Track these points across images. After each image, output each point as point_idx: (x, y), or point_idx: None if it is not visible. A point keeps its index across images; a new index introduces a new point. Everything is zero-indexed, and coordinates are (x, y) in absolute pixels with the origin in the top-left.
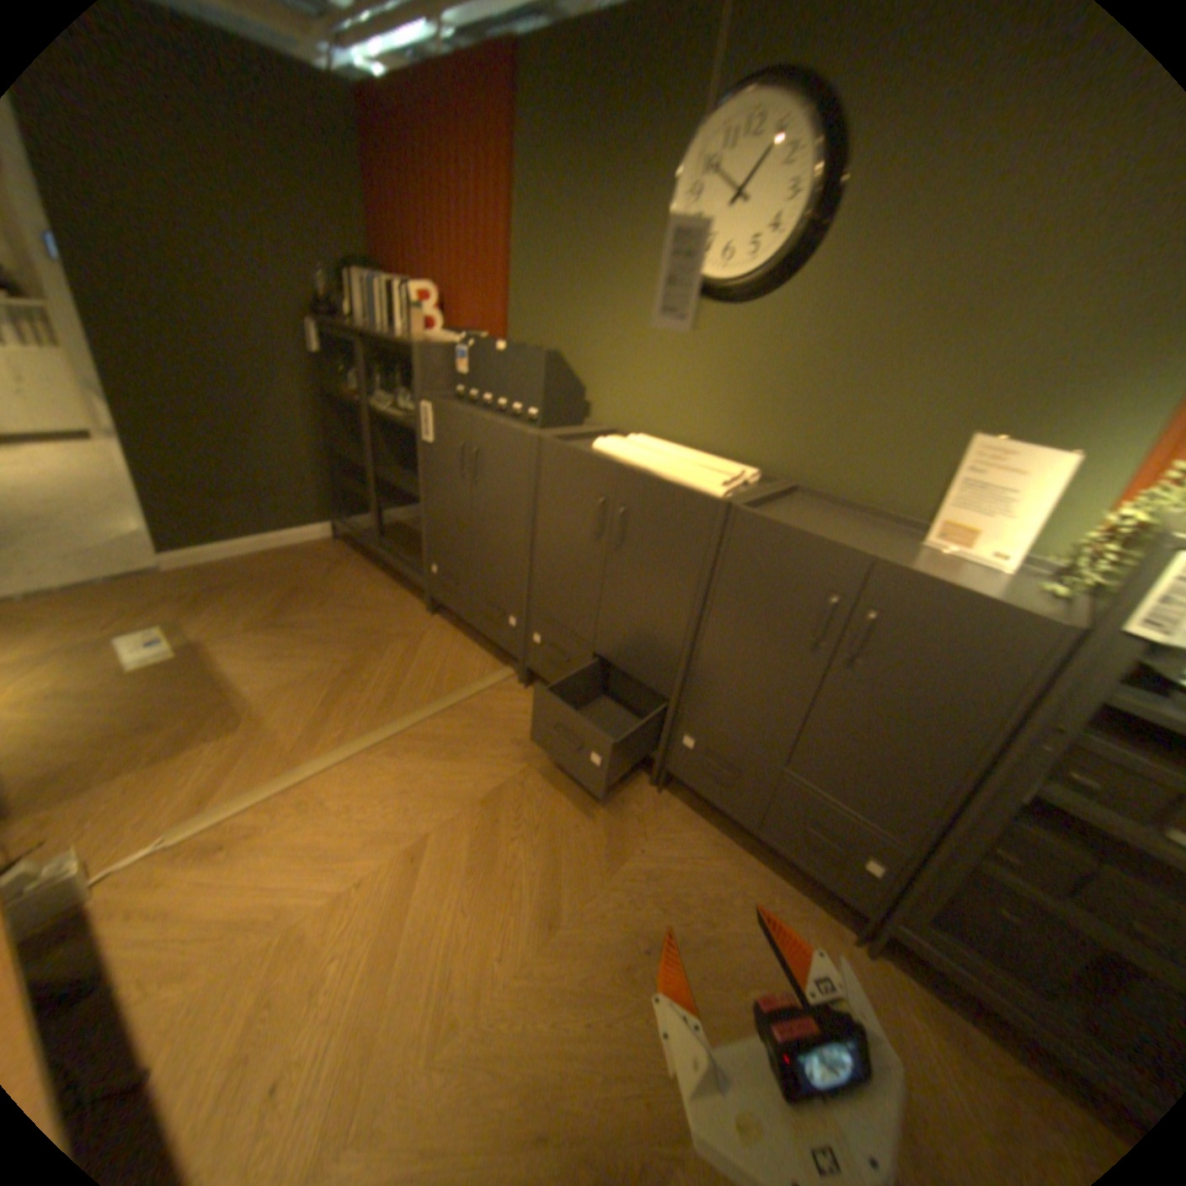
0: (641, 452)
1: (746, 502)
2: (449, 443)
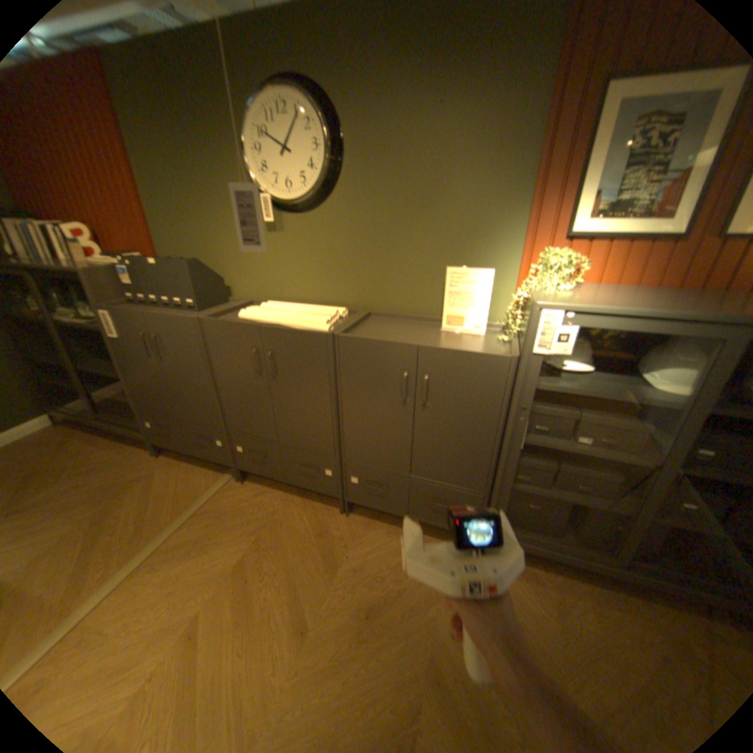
0: (270, 314)
1: (341, 331)
2: (129, 336)
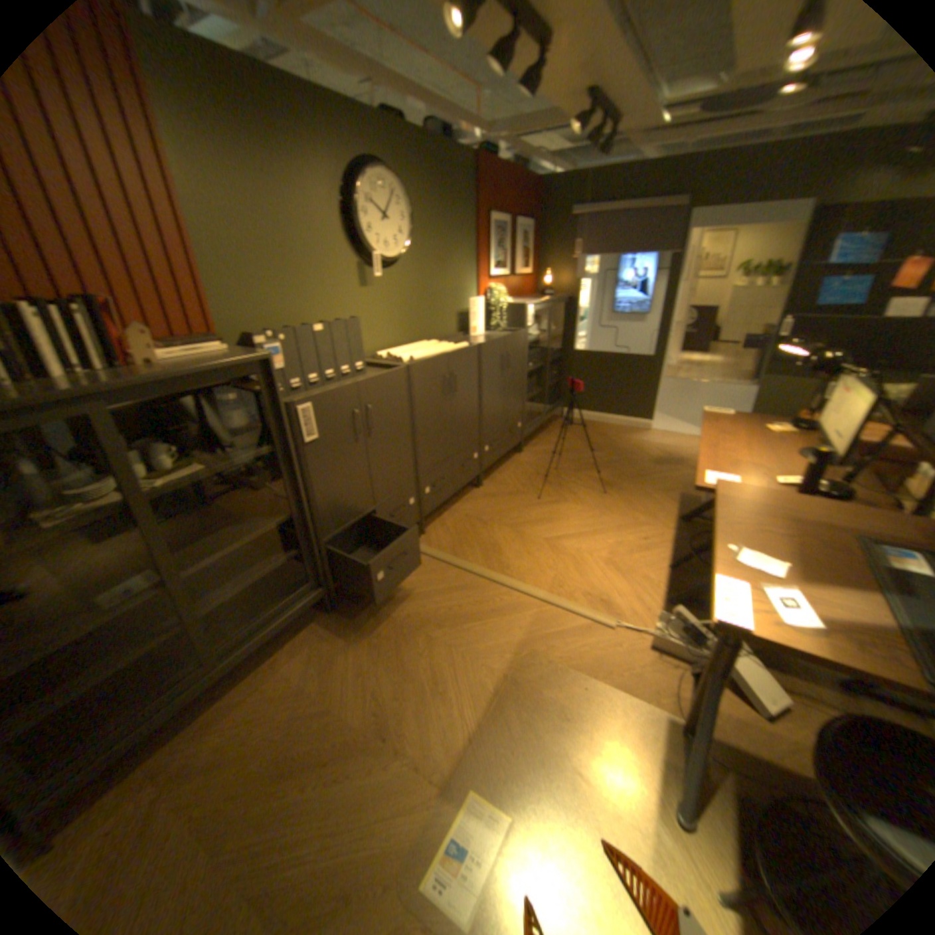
0: (423, 352)
1: (475, 343)
2: (339, 424)
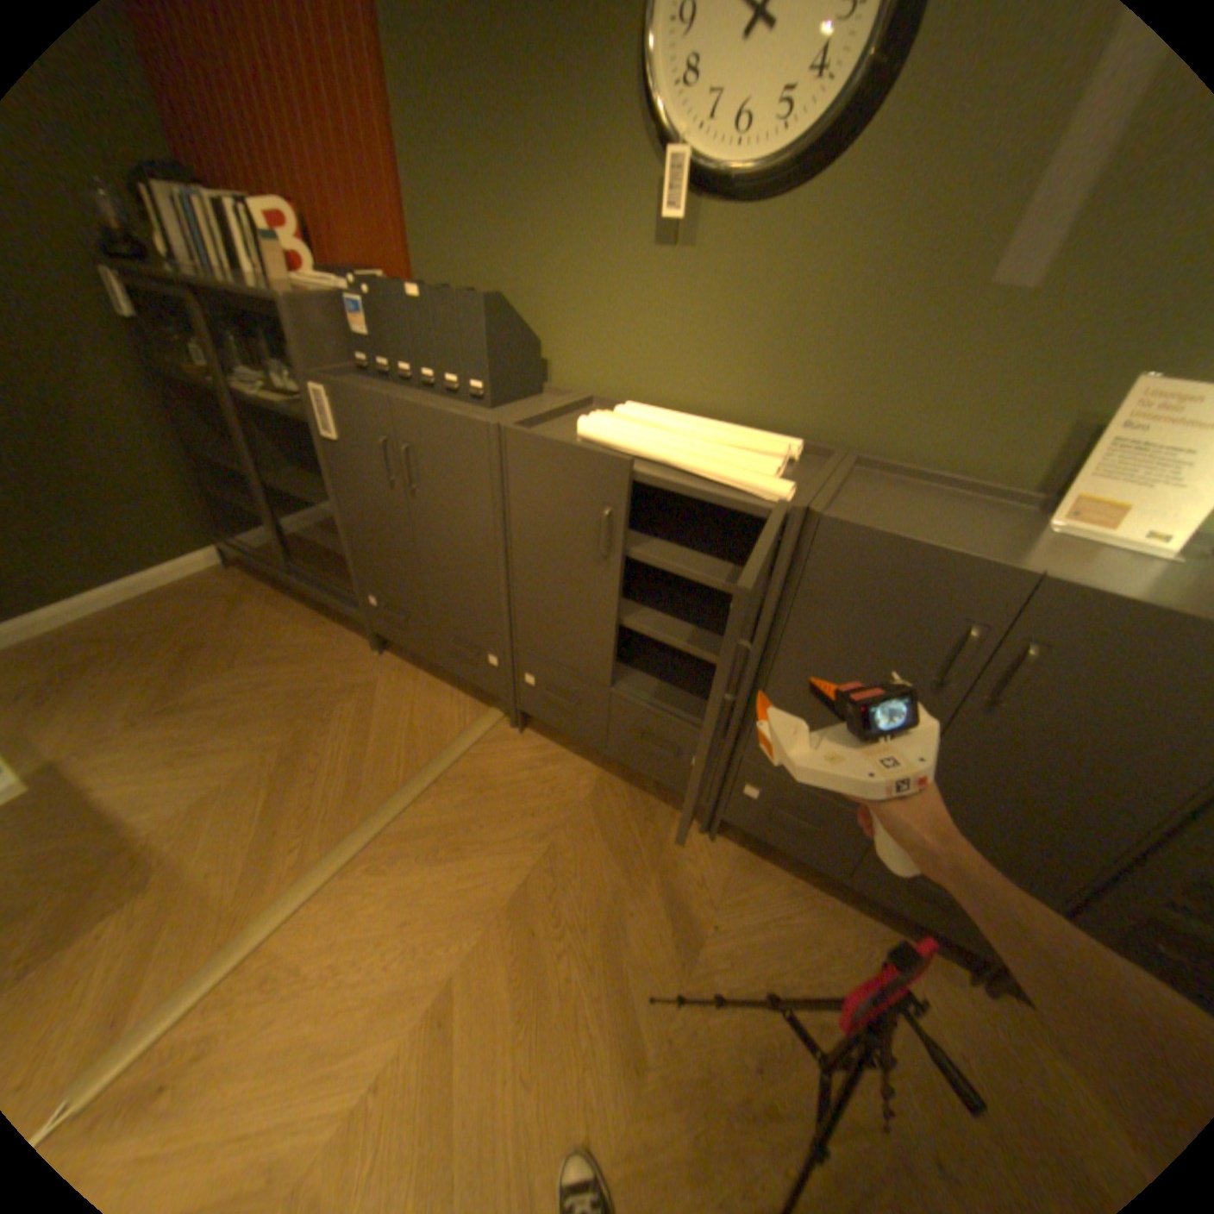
0: (647, 434)
1: (826, 503)
2: (362, 441)
